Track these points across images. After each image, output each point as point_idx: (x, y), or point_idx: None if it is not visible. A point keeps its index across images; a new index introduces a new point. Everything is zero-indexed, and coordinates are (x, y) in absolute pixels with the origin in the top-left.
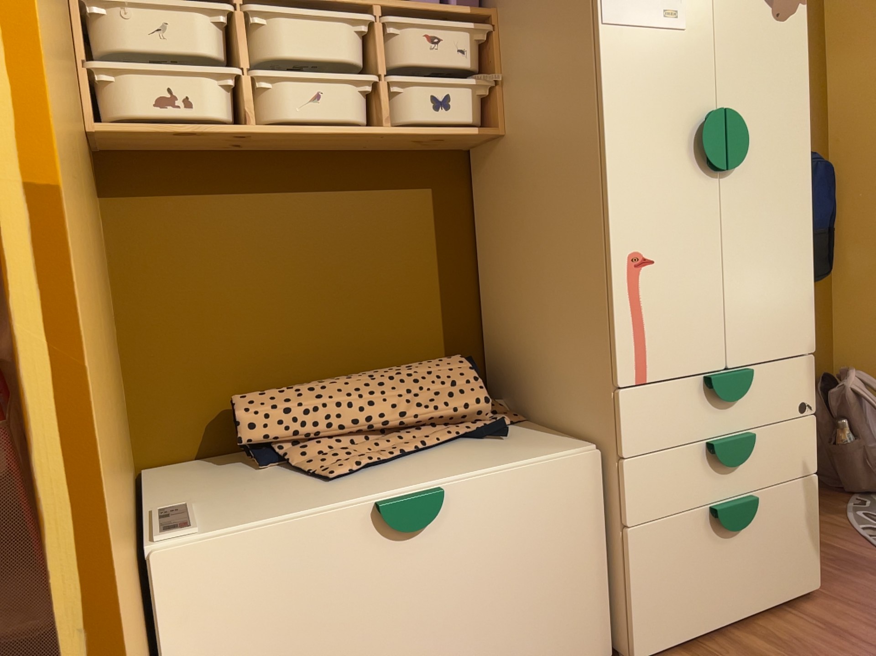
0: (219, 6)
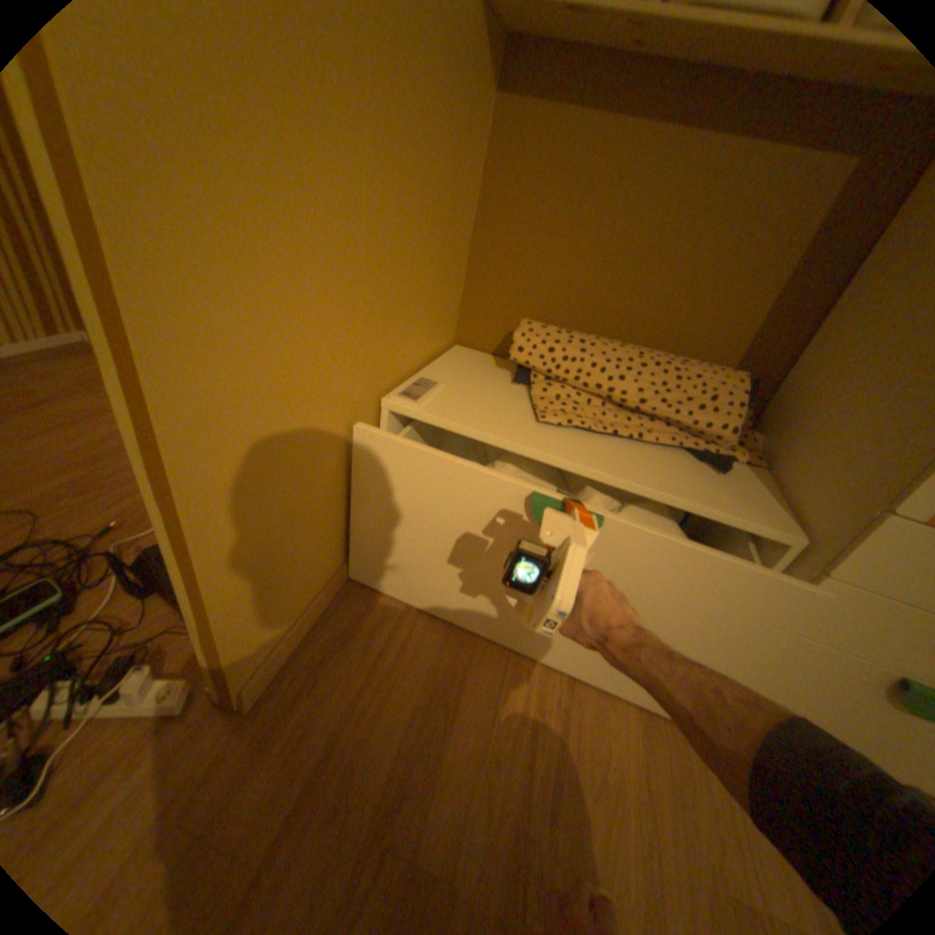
0: None
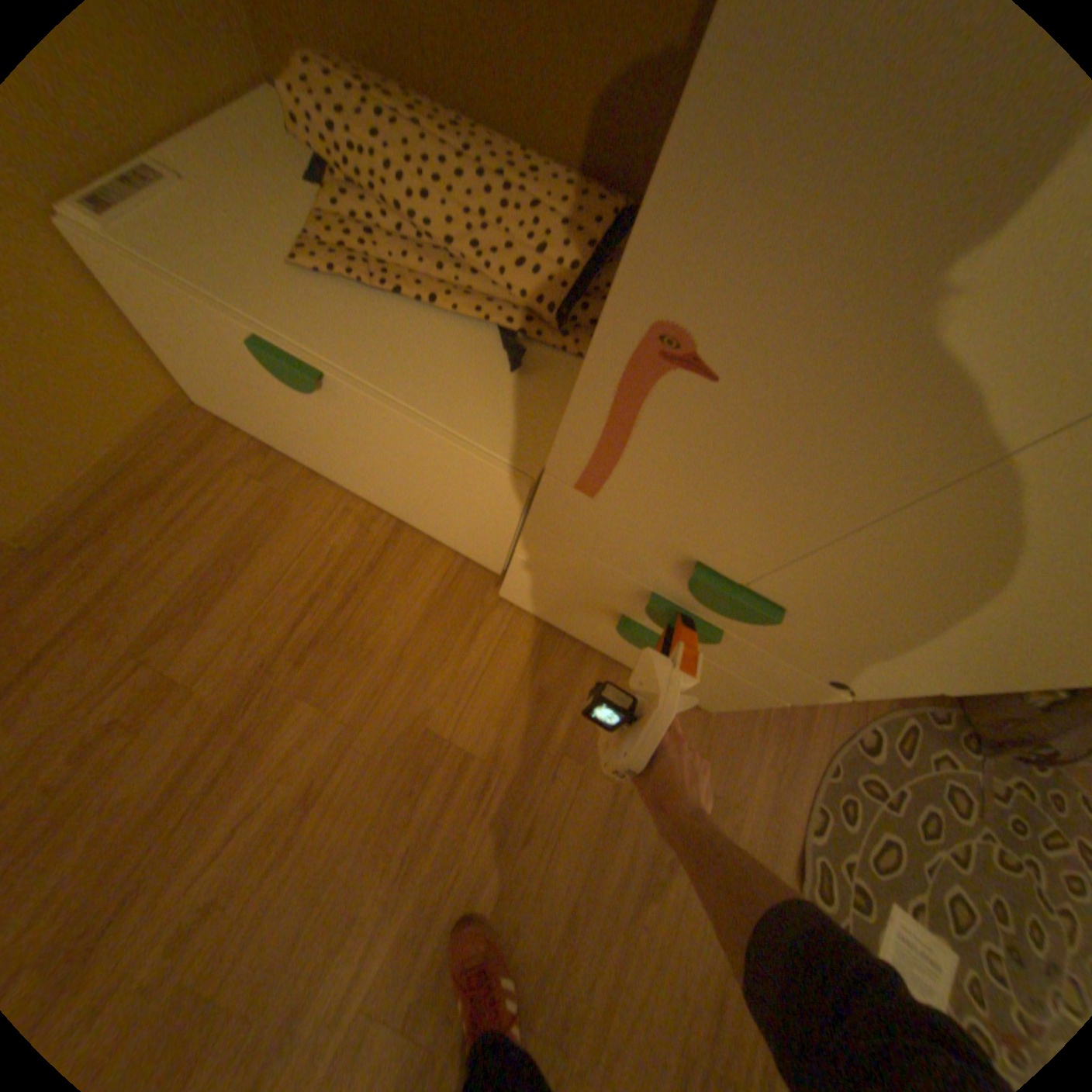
0: None
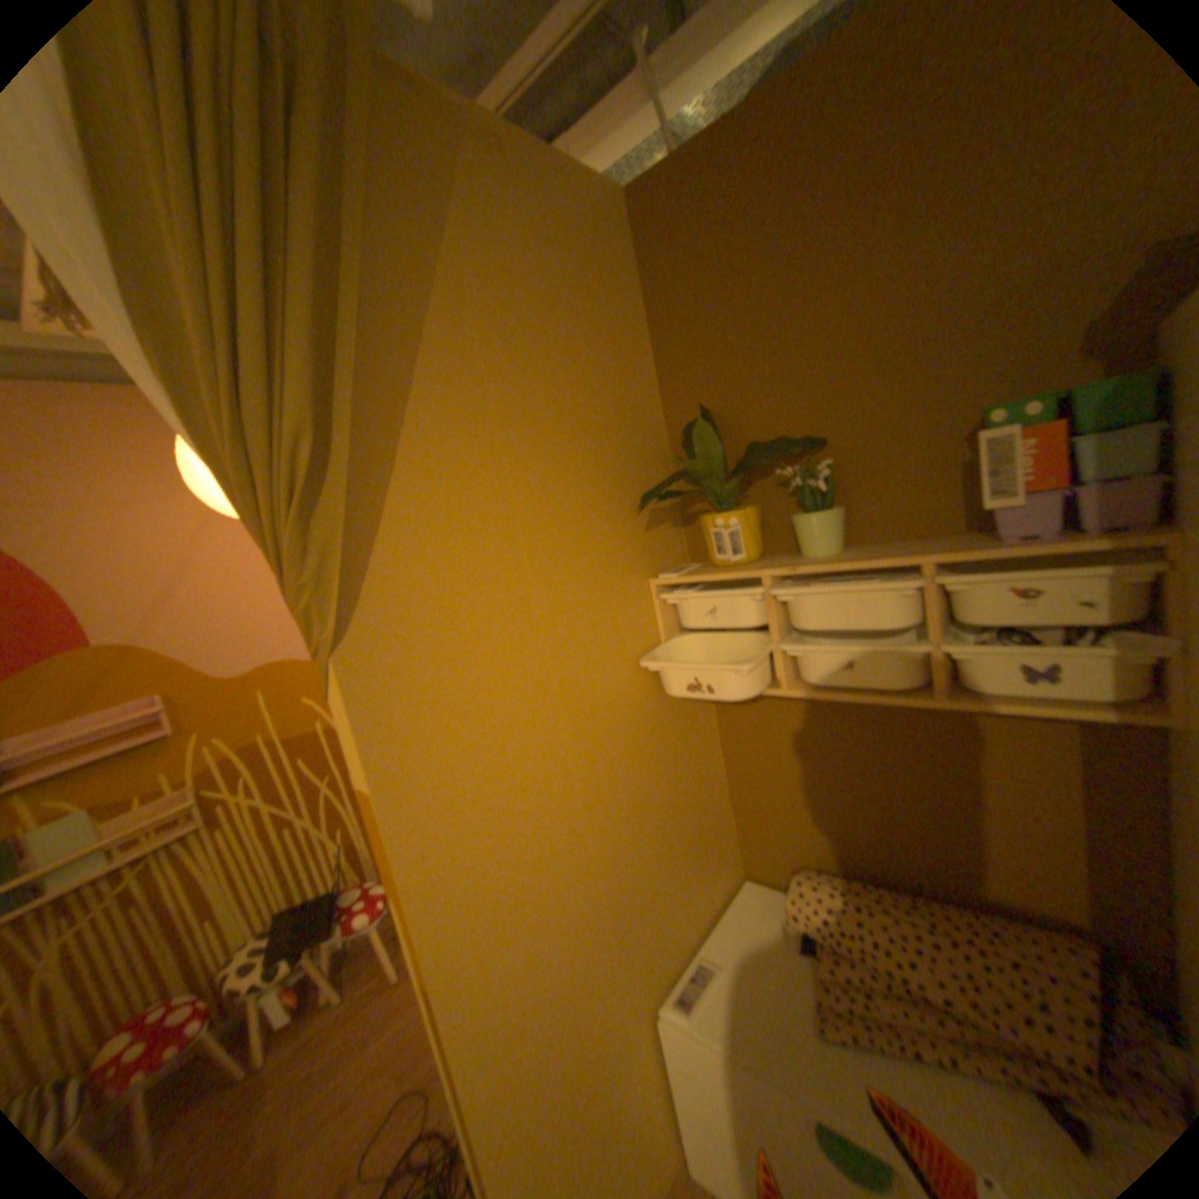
0: (747, 592)
